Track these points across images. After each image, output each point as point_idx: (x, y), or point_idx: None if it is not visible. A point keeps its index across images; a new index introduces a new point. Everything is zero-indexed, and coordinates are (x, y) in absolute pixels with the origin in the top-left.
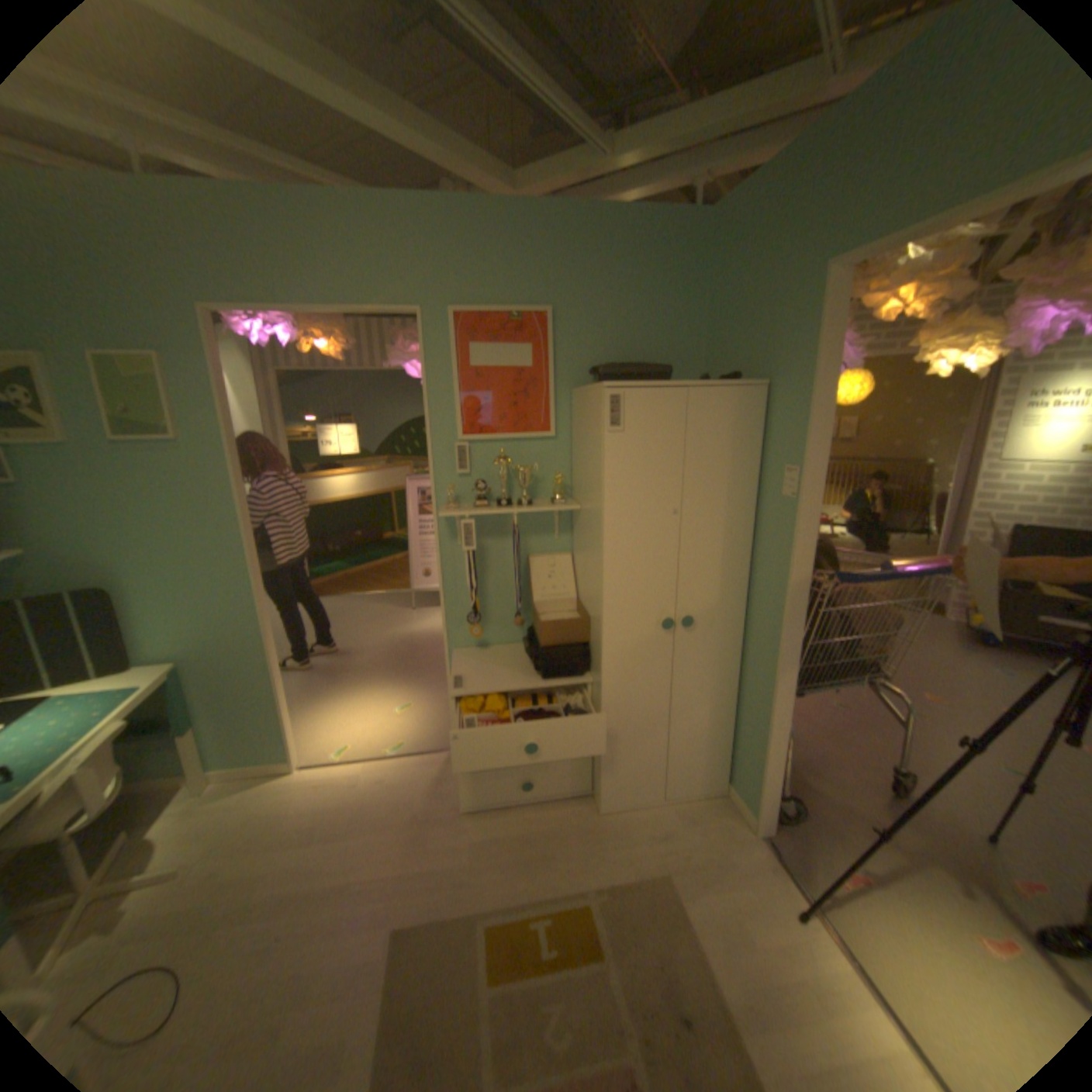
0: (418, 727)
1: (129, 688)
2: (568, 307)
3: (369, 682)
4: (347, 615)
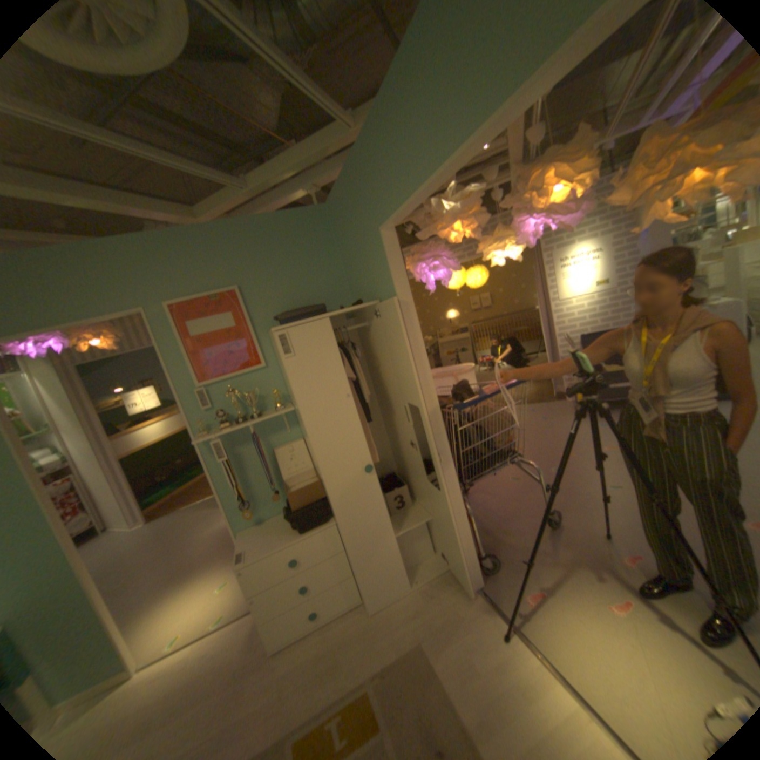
0: (233, 598)
1: None
2: (250, 283)
3: (193, 576)
4: (175, 528)
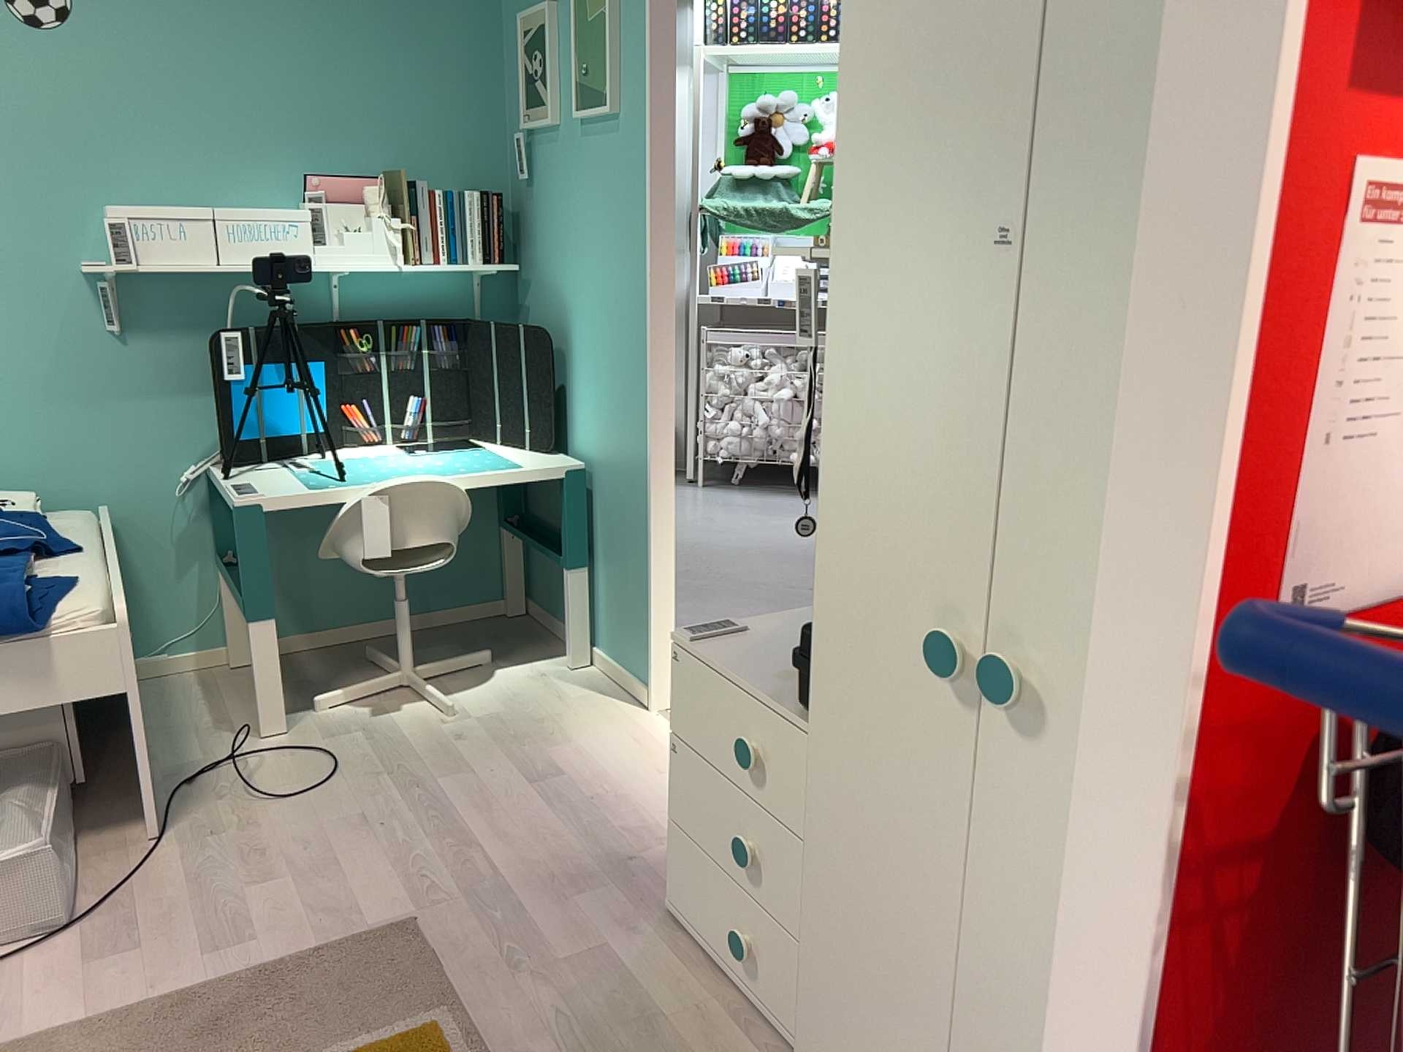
0: None
1: (519, 464)
2: None
3: None
4: None
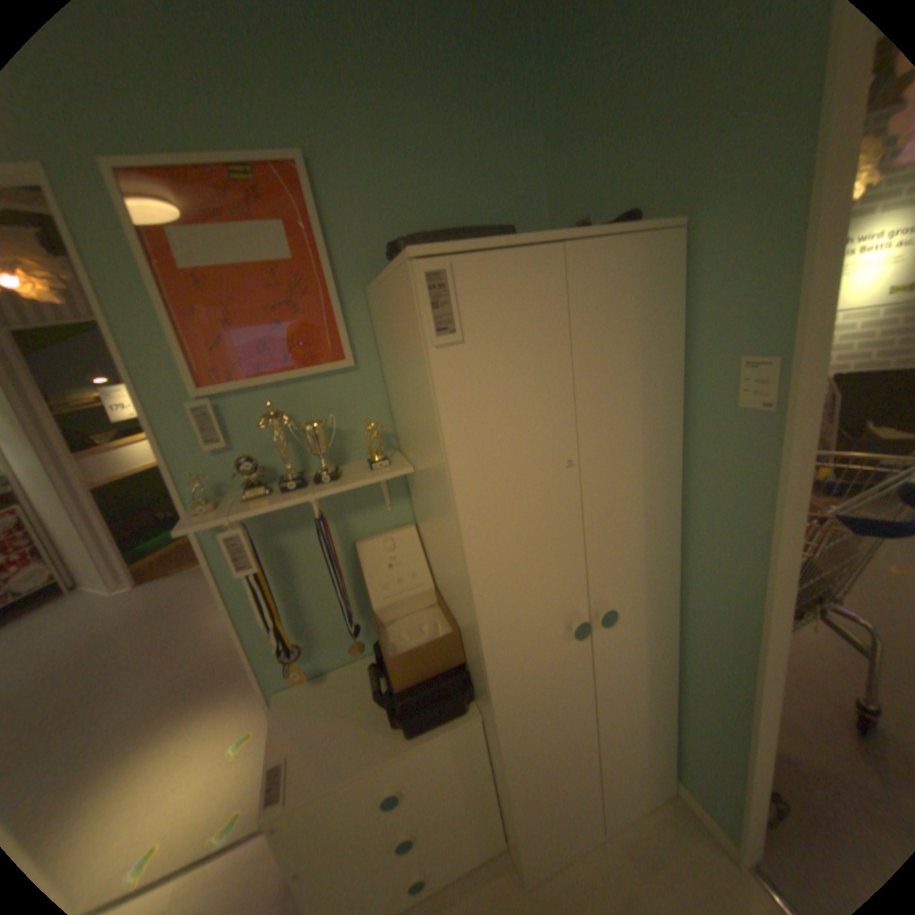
0: None
1: None
2: (331, 150)
3: (196, 708)
4: (176, 603)
